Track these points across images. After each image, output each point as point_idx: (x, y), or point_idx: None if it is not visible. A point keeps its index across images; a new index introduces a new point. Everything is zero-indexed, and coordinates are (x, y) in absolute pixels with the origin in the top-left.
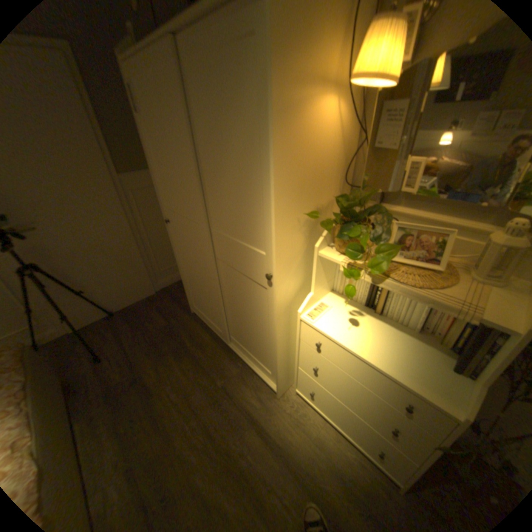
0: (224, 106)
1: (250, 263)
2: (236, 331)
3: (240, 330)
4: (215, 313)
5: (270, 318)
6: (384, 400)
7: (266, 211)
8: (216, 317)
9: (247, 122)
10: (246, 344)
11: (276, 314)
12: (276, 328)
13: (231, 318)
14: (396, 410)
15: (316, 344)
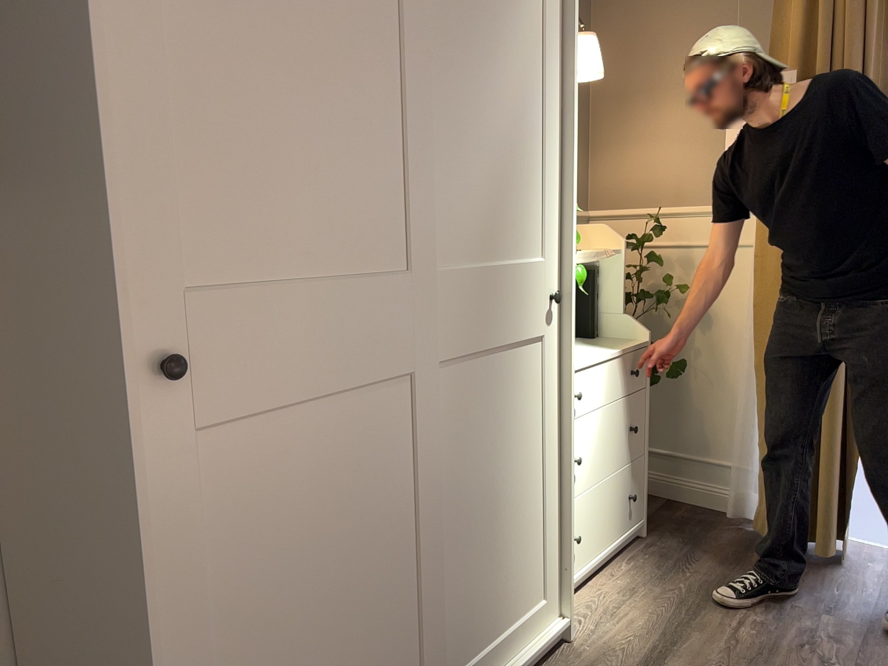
0: (499, 18)
1: (521, 300)
2: (466, 604)
3: (477, 576)
4: (409, 634)
5: (547, 408)
6: (617, 397)
7: (547, 181)
8: (410, 653)
9: (527, 52)
10: (491, 605)
11: (568, 368)
12: (568, 404)
13: (451, 573)
14: (623, 394)
15: (577, 394)
